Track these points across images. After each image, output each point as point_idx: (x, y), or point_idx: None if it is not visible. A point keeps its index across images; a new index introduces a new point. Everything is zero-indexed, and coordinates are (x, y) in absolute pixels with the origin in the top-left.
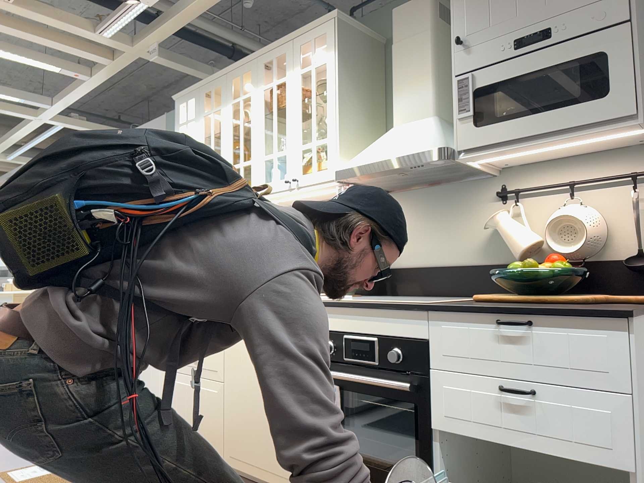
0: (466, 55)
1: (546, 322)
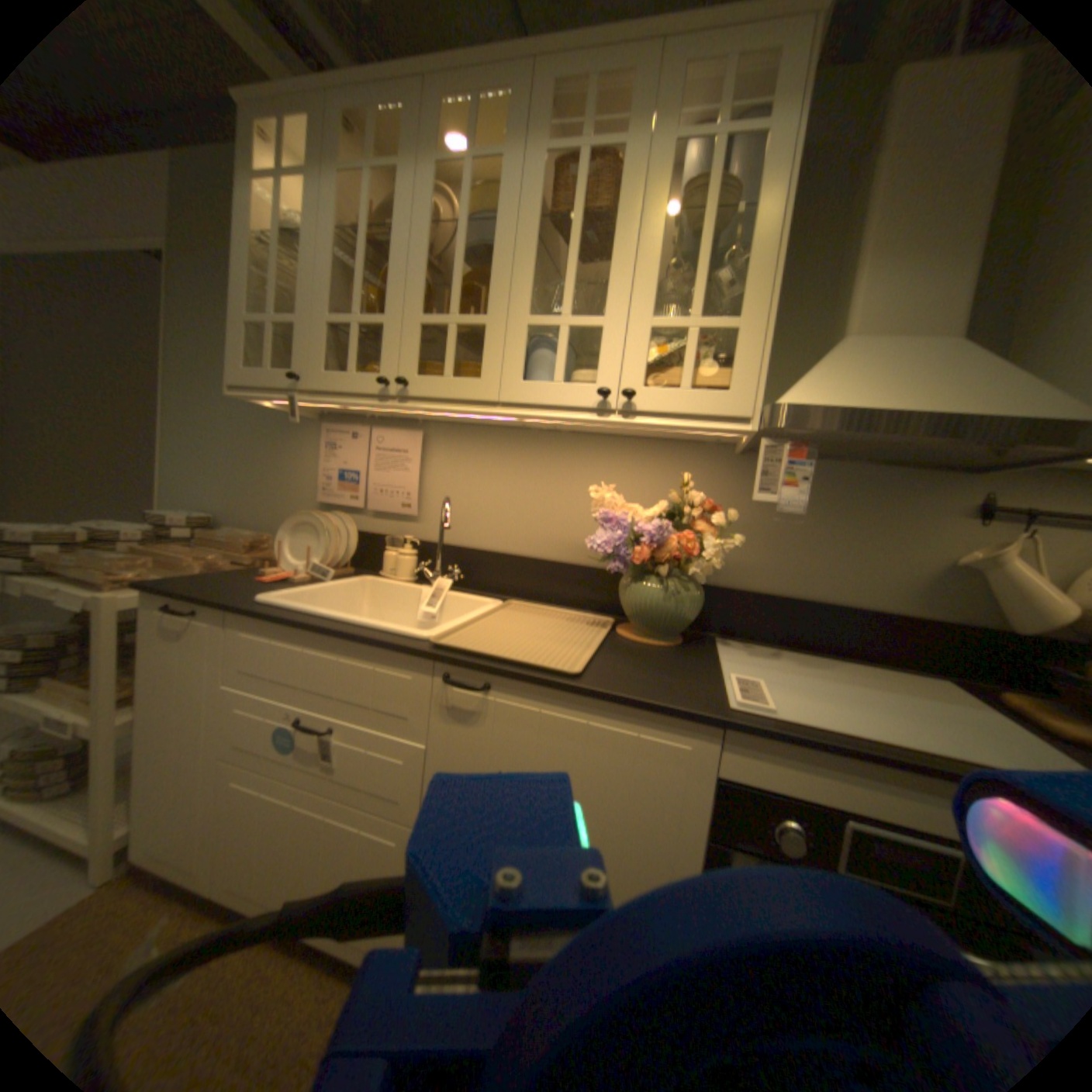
0: None
1: None
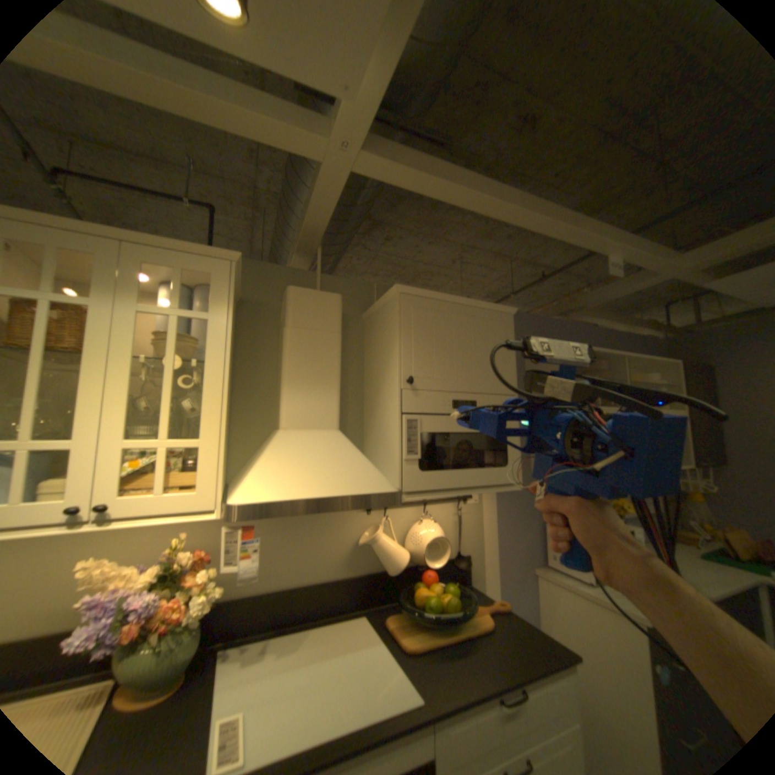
0: (415, 396)
1: (532, 688)
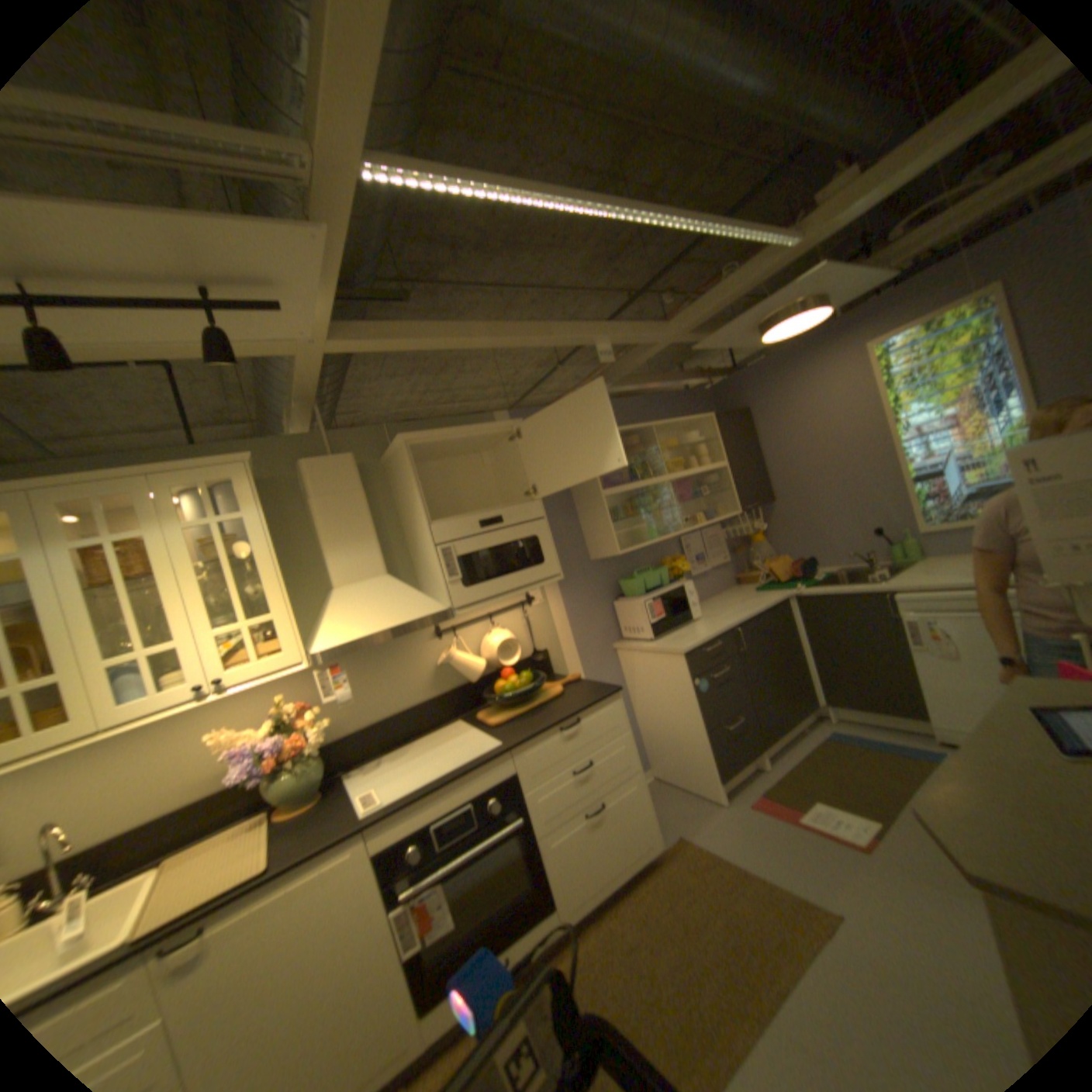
0: (443, 528)
1: (585, 716)
